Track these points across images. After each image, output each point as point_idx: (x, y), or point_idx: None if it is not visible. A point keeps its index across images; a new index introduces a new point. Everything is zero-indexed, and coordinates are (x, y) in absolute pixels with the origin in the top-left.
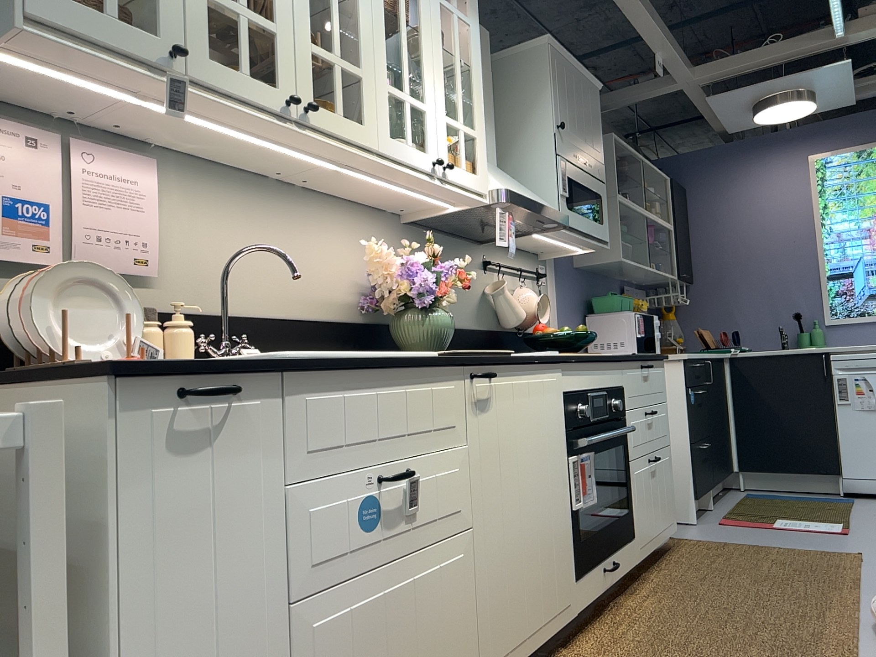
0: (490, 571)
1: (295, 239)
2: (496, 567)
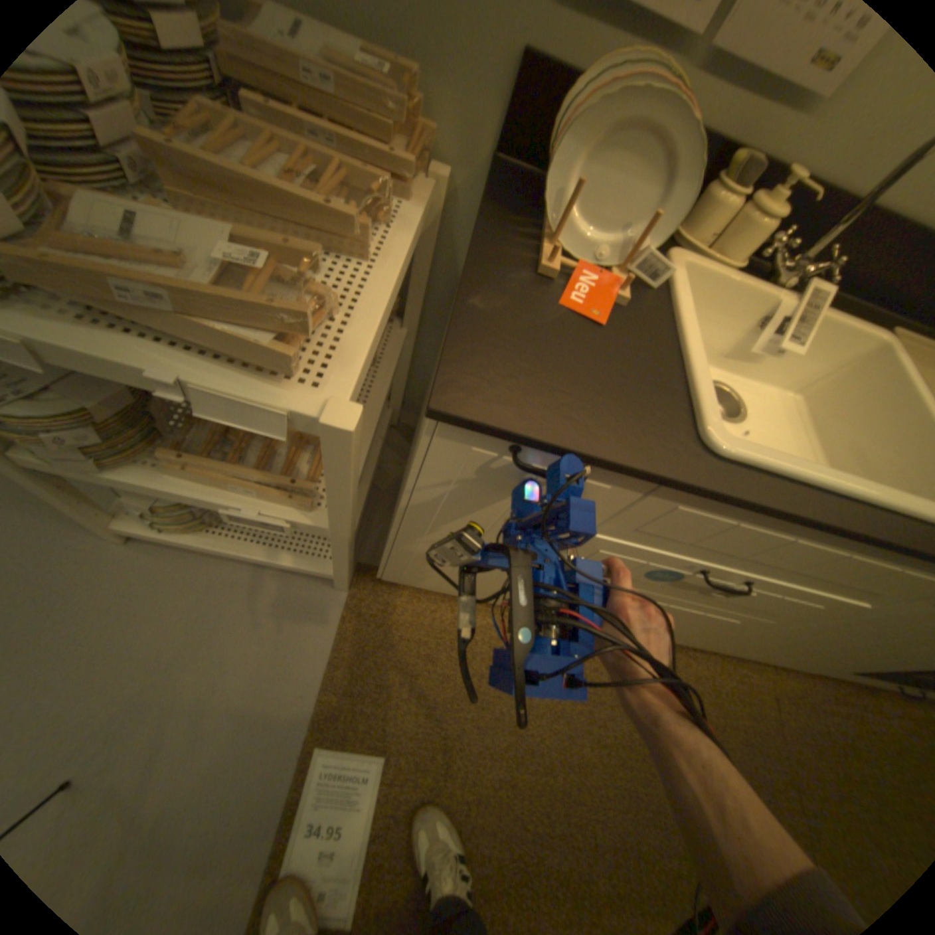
0: (761, 638)
1: None
2: (772, 641)
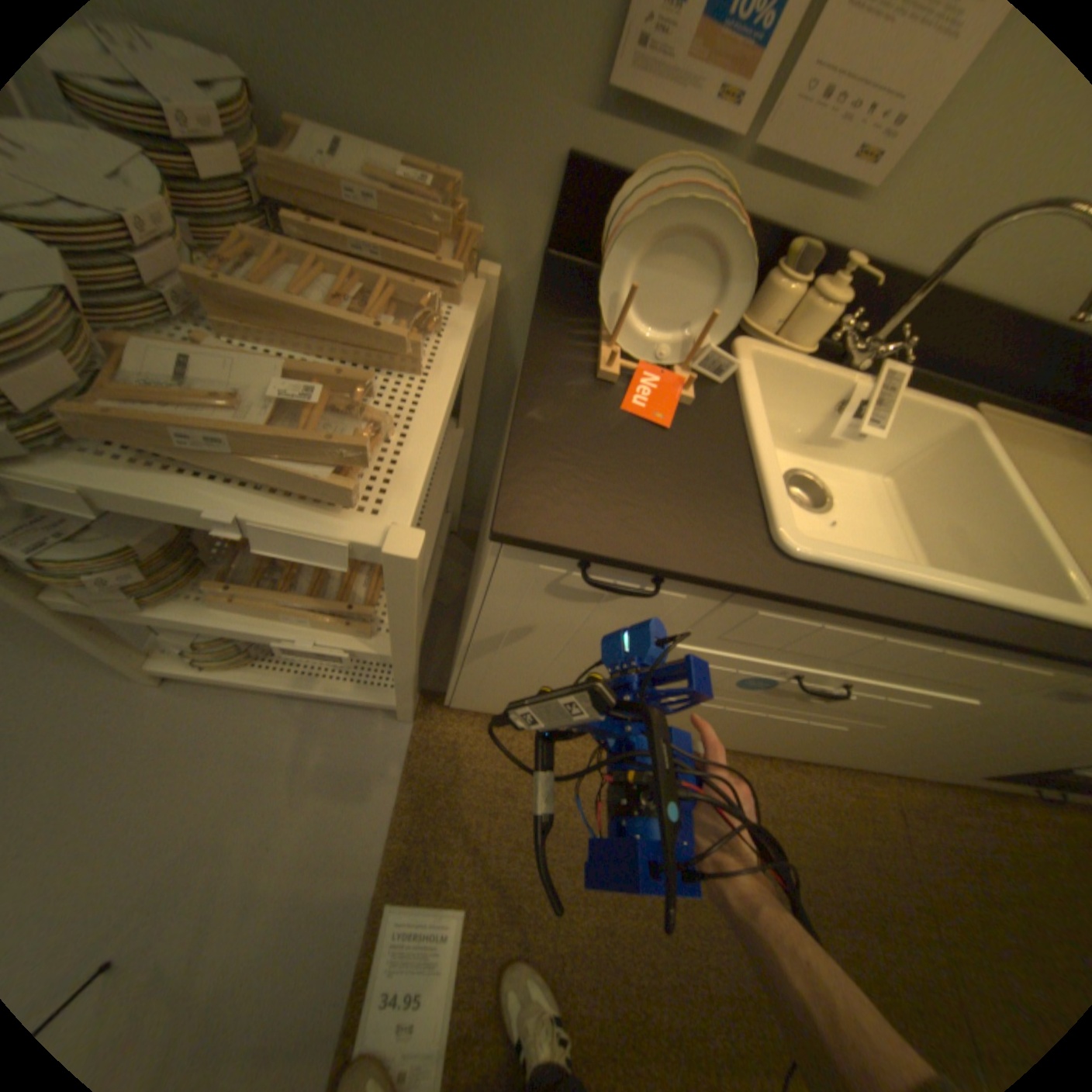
0: (874, 746)
1: None
2: (886, 748)
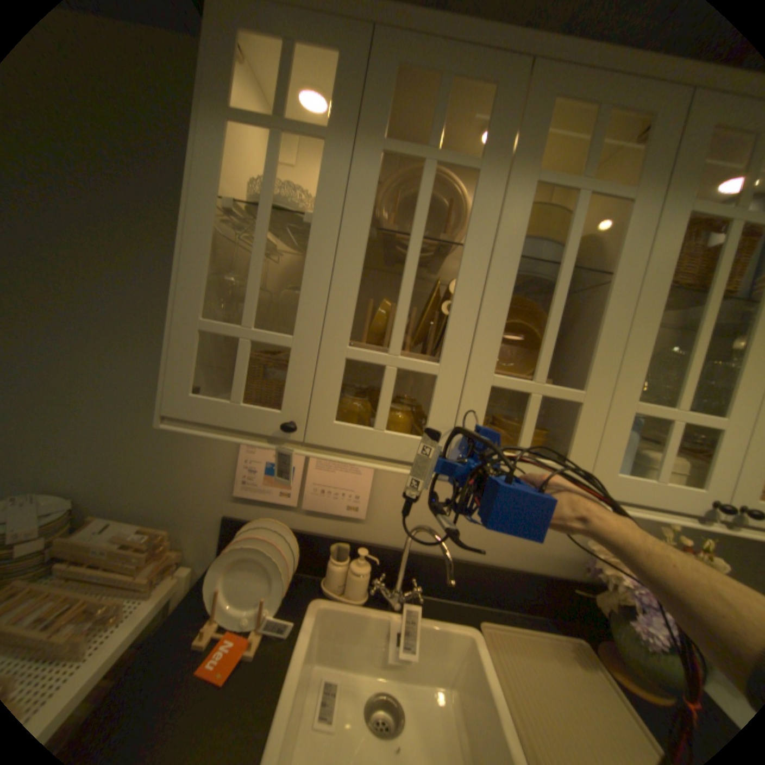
0: None
1: None
2: None
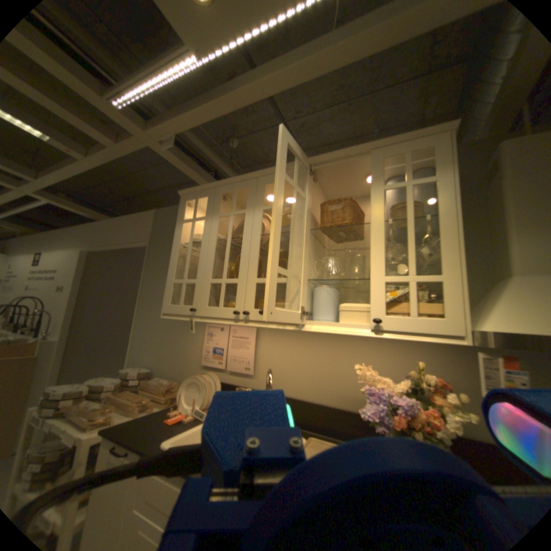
0: None
1: (331, 357)
2: None
